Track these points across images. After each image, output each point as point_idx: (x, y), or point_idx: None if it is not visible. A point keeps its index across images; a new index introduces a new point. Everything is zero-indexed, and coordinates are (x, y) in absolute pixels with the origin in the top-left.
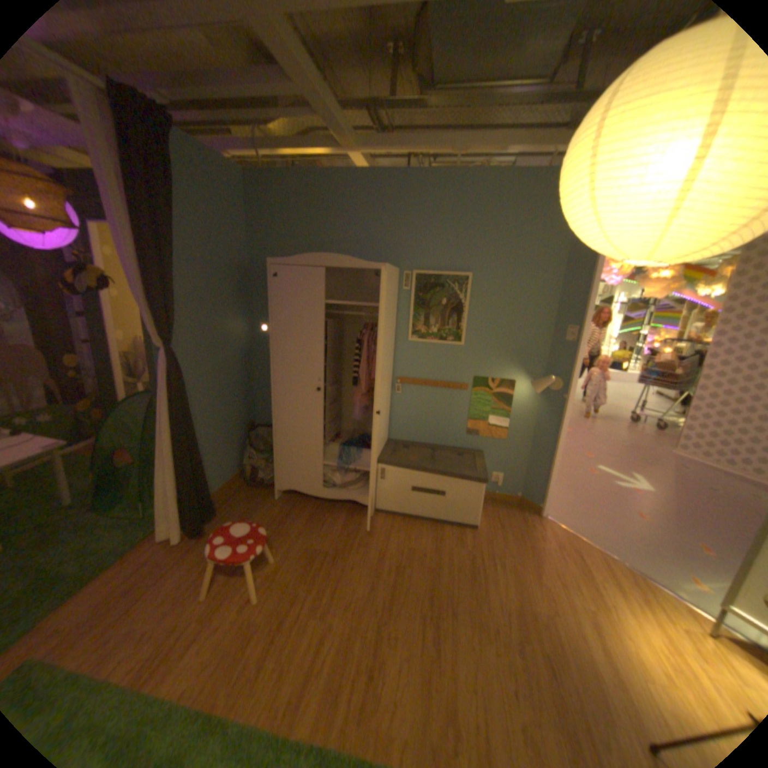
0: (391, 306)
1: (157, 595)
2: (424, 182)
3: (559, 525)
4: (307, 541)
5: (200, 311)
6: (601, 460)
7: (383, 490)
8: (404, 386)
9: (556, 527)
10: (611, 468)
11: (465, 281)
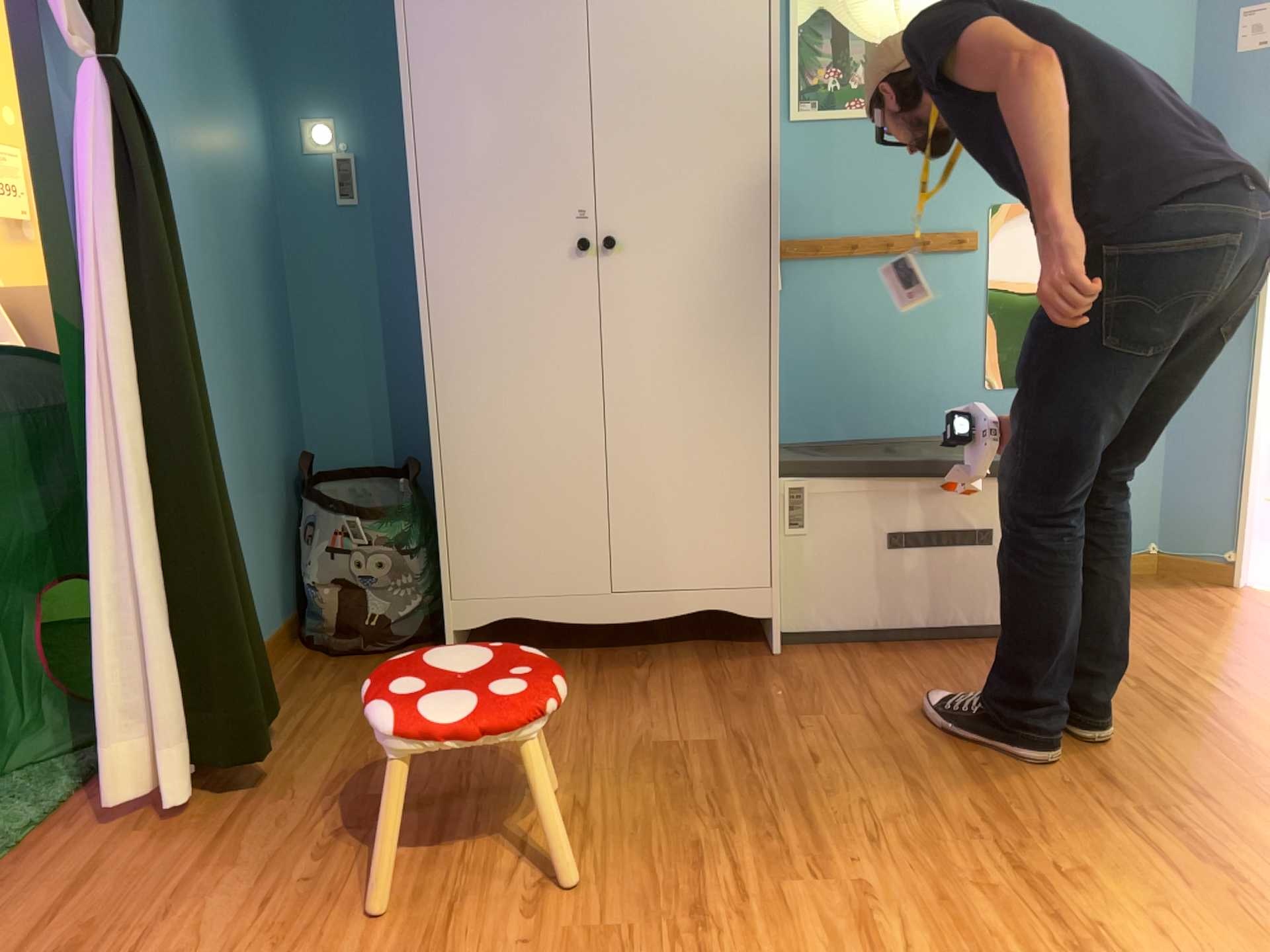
0: None
1: (172, 924)
2: None
3: None
4: (612, 728)
5: (158, 17)
6: None
7: (797, 562)
8: (790, 267)
9: None
10: None
11: None
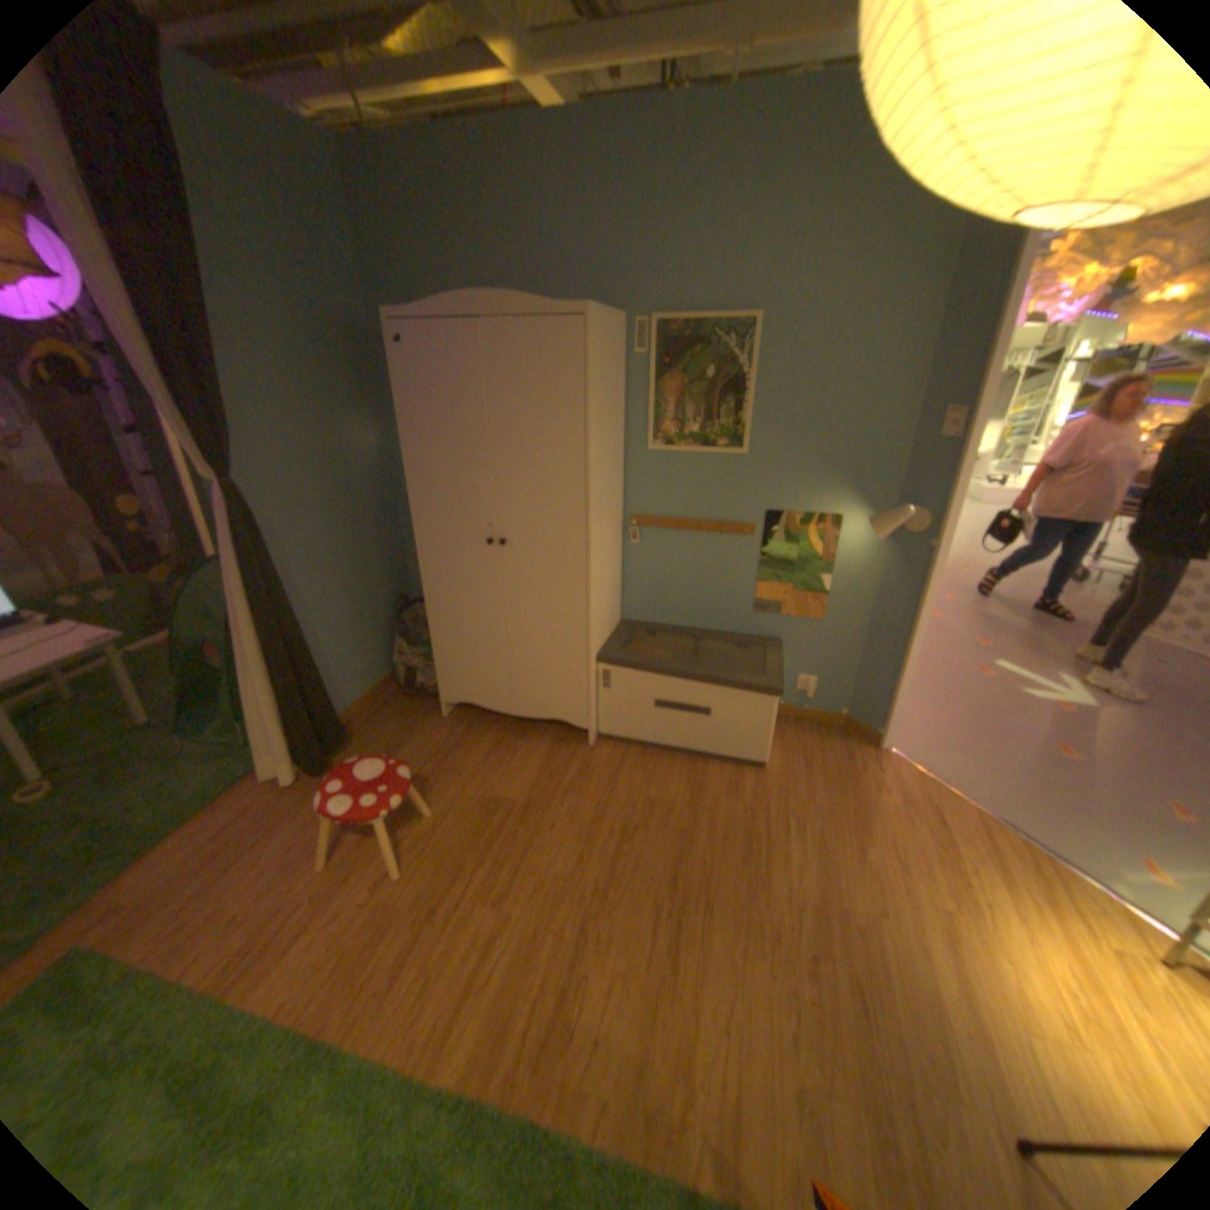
0: (608, 386)
1: (256, 859)
2: (668, 125)
3: (910, 763)
4: (485, 783)
5: (285, 413)
6: (1003, 651)
7: (609, 705)
8: (645, 531)
9: (903, 767)
10: (1020, 665)
11: (749, 329)
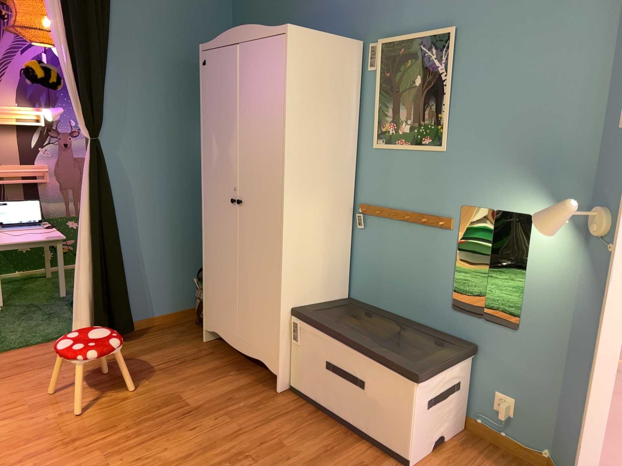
0: (323, 89)
1: (32, 374)
2: None
3: None
4: (183, 386)
5: (154, 111)
6: None
7: (295, 358)
8: (370, 218)
9: None
10: None
11: (445, 43)
